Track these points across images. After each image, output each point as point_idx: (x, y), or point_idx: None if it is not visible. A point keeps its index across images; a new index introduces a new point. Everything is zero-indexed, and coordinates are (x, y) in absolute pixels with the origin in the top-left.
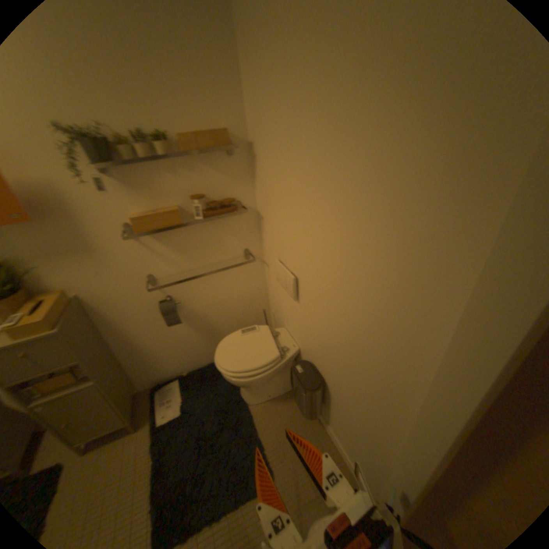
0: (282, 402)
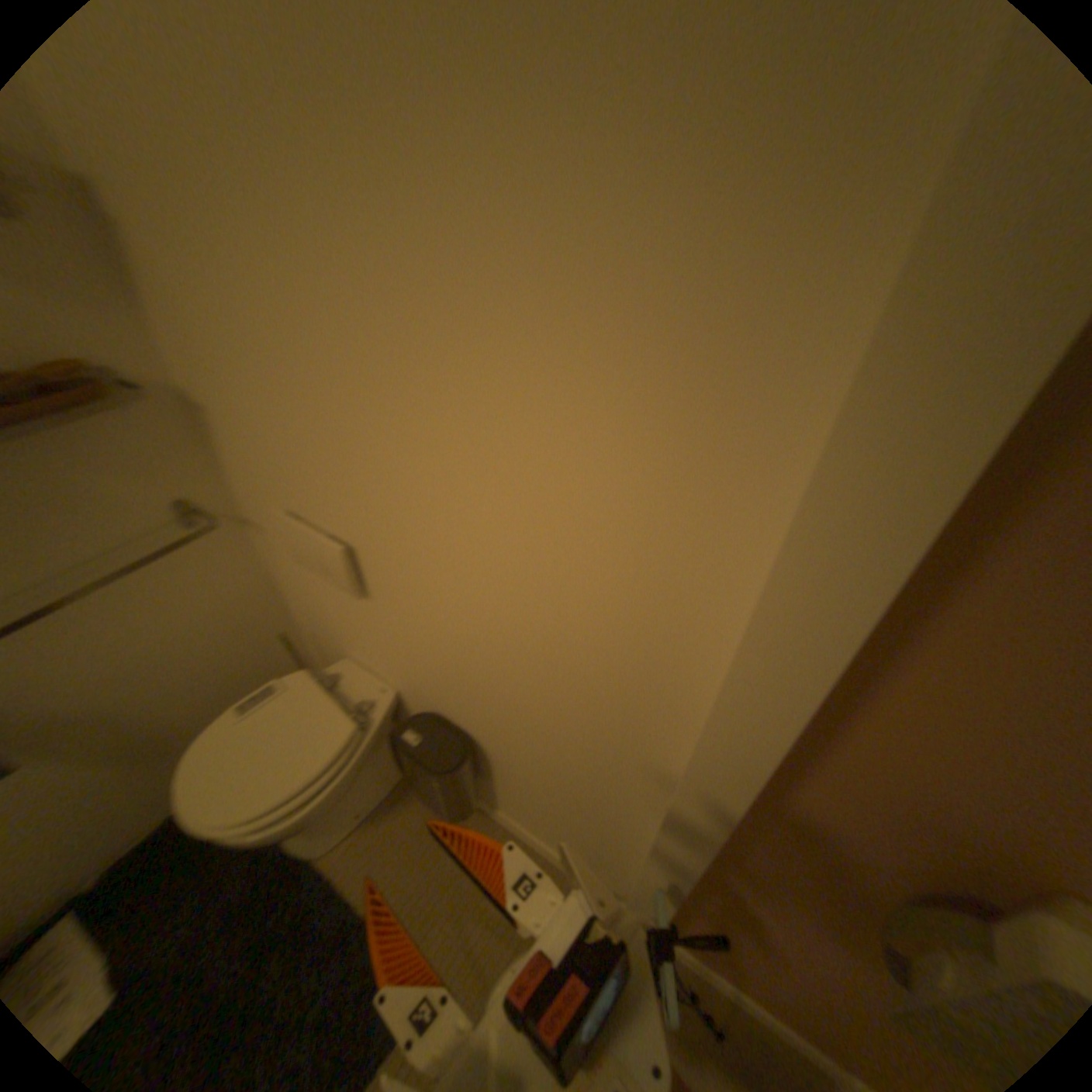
0: (388, 814)
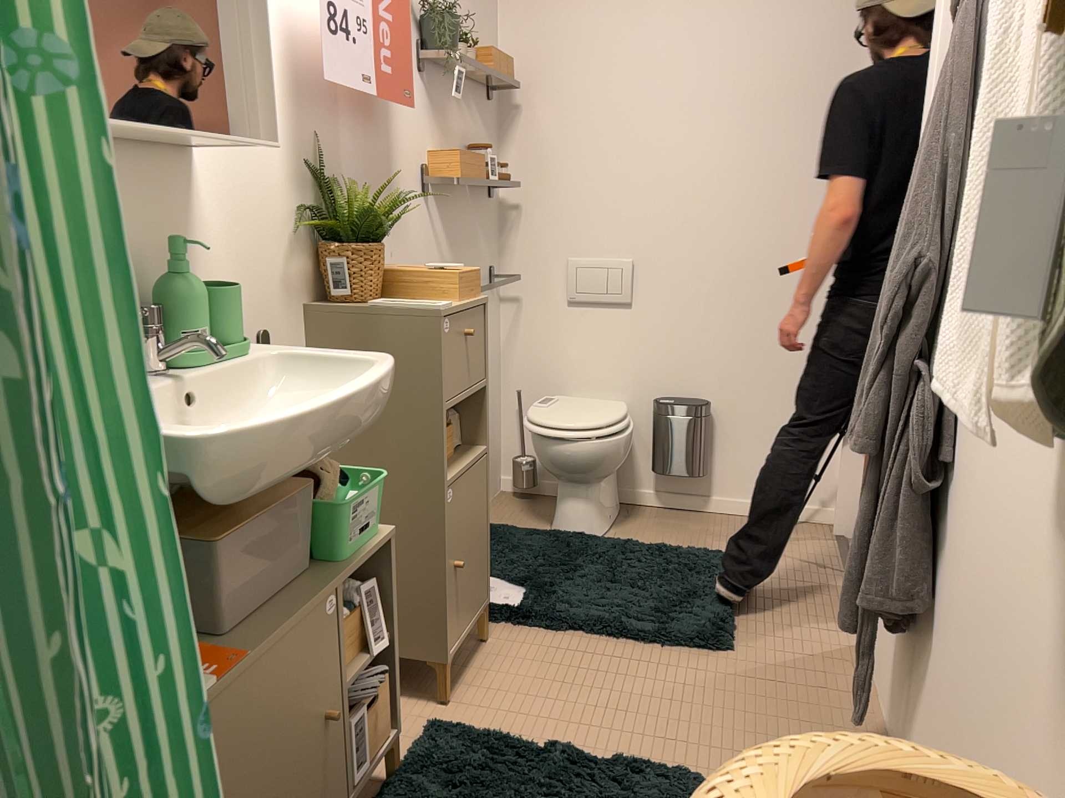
0: (632, 521)
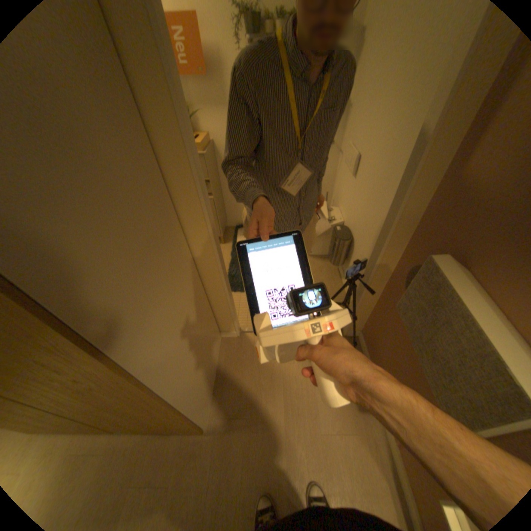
0: (319, 259)
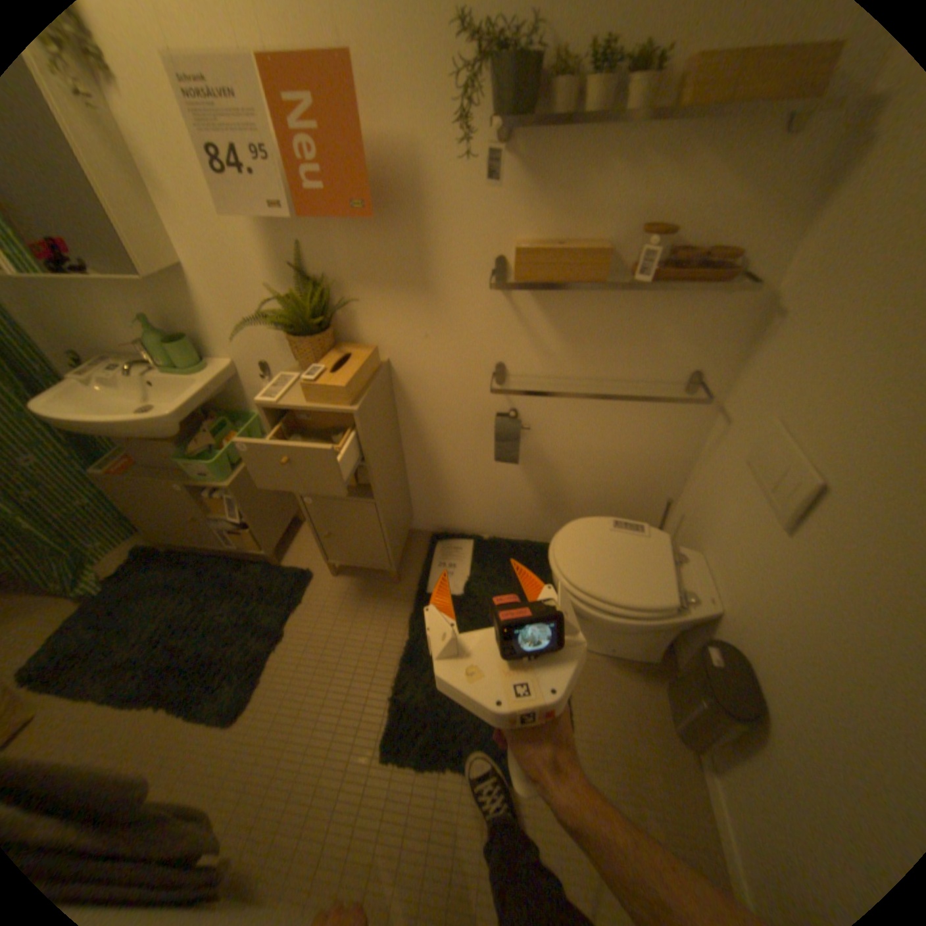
0: (637, 676)
